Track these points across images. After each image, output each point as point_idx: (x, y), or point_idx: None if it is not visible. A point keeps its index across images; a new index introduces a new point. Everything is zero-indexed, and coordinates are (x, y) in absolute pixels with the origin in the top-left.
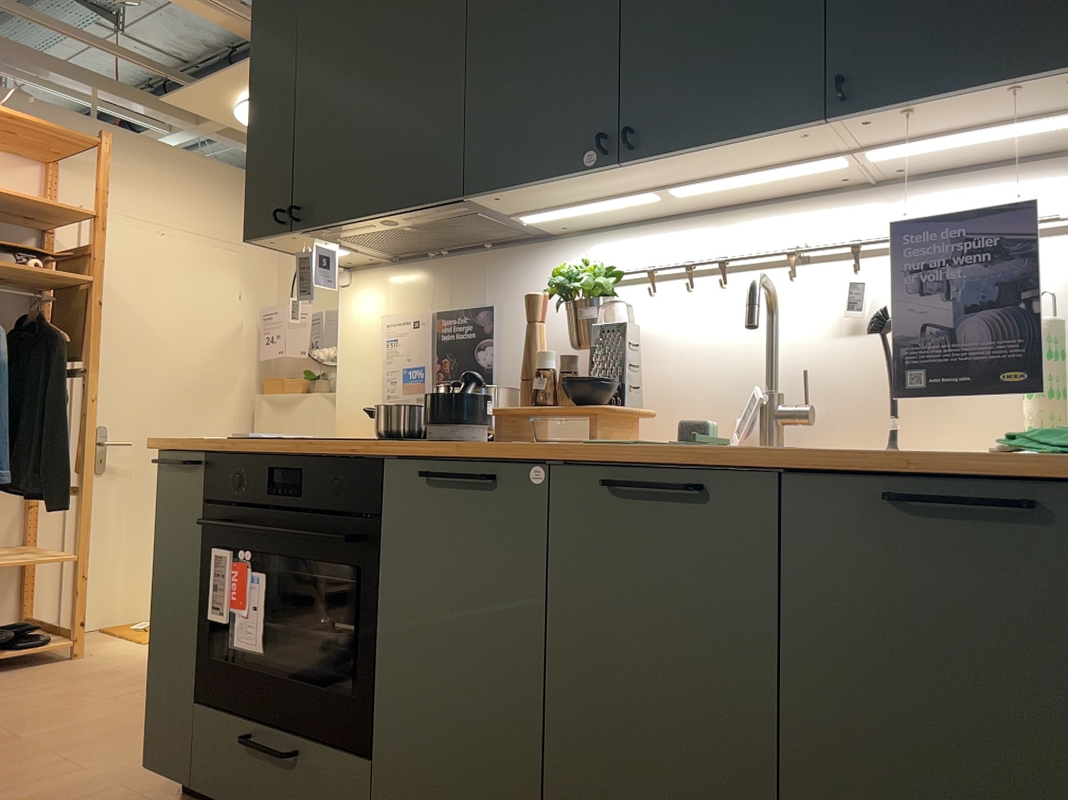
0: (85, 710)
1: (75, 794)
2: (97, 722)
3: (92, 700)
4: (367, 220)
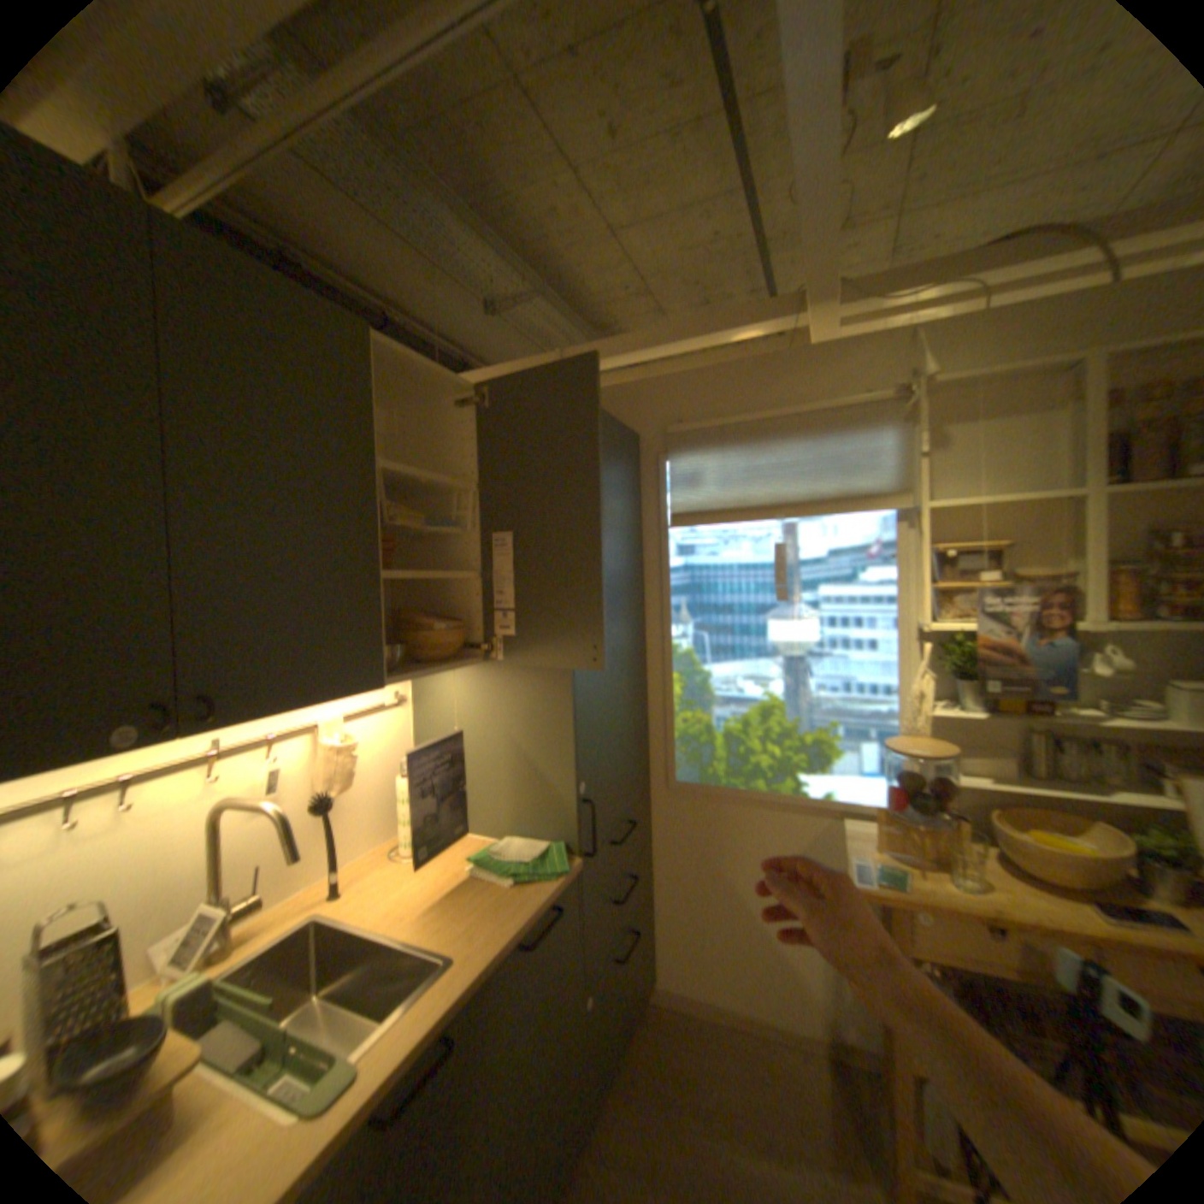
0: None
1: None
2: None
3: None
4: None
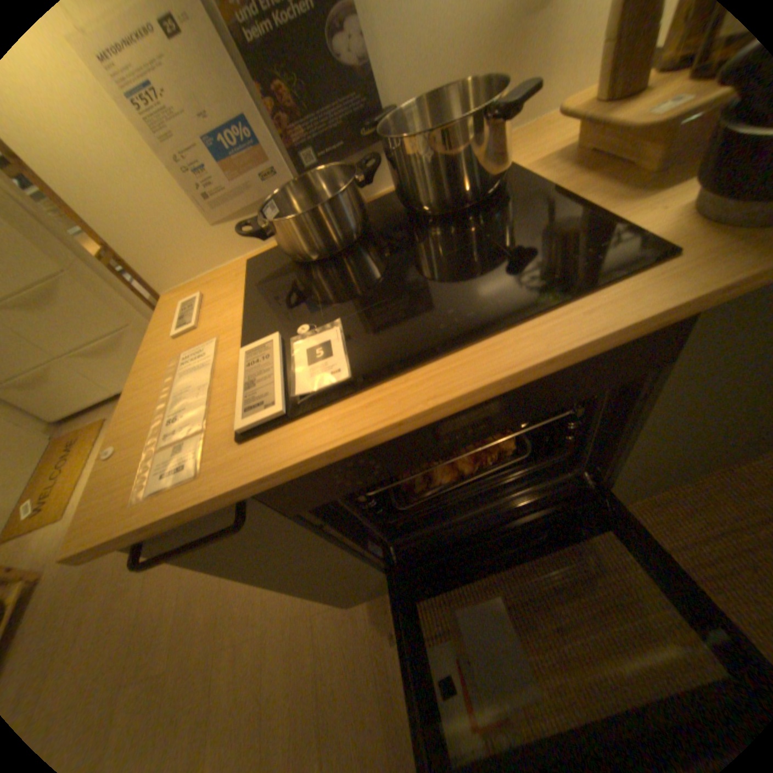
0: (150, 602)
1: (300, 654)
2: (181, 598)
3: (136, 590)
4: None
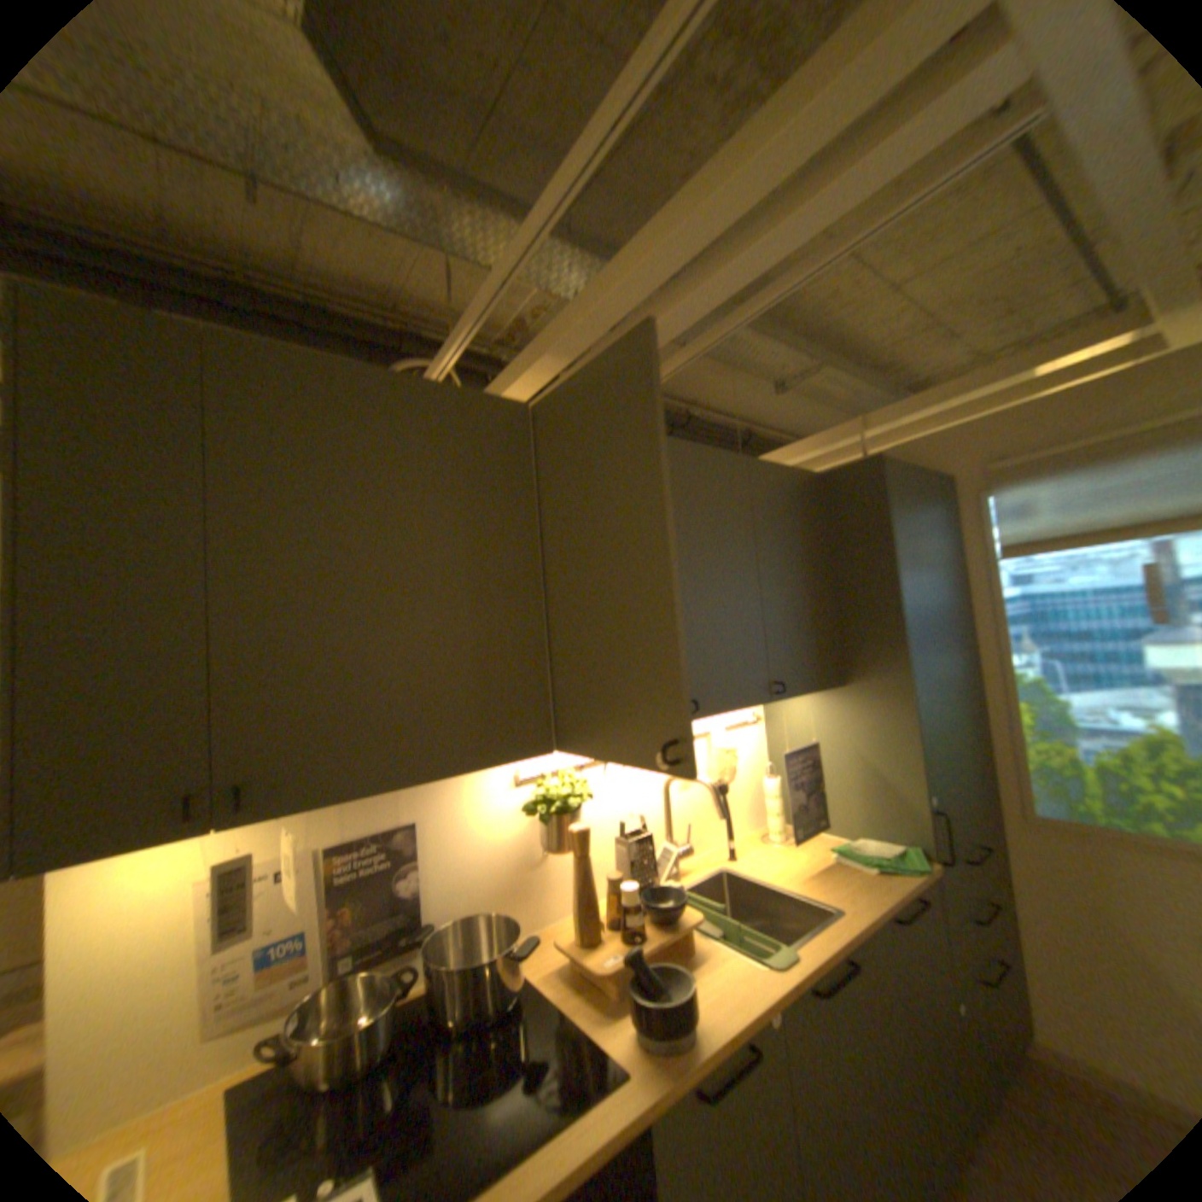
0: None
1: None
2: None
3: None
4: (392, 788)
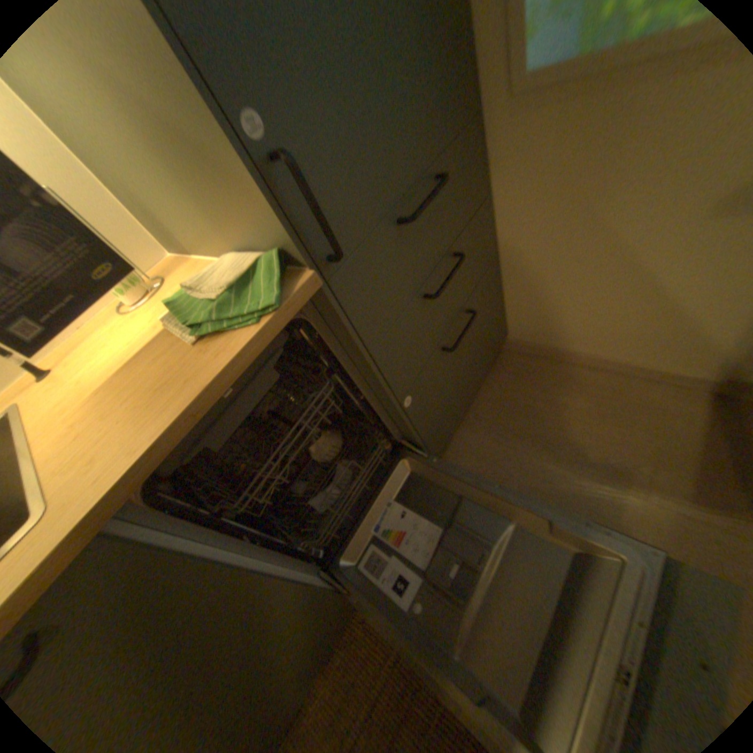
0: None
1: None
2: None
3: None
4: None
